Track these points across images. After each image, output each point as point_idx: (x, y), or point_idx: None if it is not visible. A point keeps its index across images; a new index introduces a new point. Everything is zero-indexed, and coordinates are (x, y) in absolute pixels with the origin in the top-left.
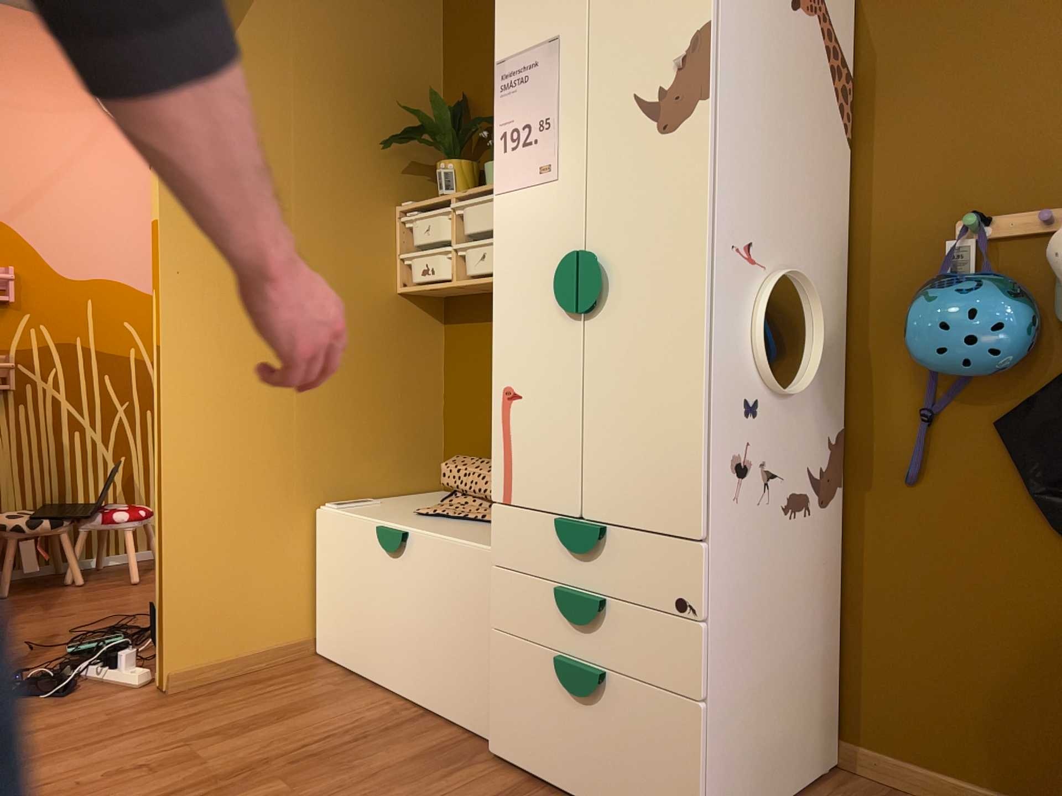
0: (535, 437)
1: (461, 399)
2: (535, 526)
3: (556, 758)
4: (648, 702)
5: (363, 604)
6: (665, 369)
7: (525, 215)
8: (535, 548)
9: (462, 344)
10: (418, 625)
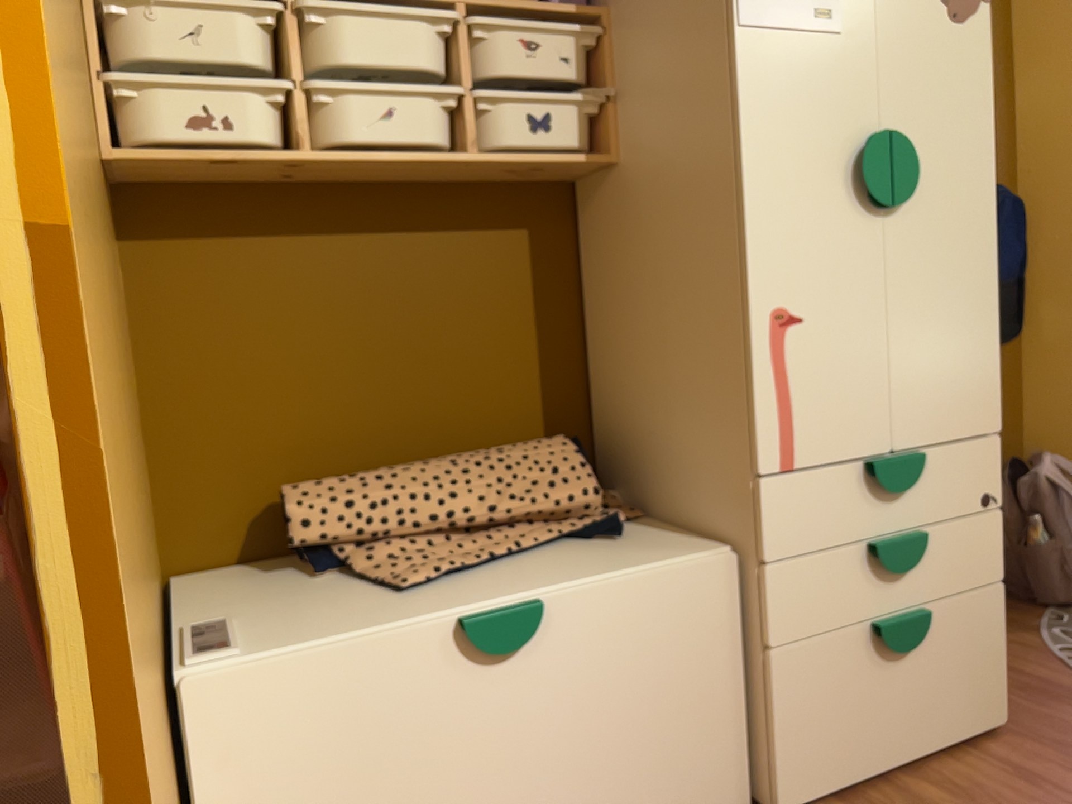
0: (829, 370)
1: (203, 388)
2: (832, 483)
3: (875, 742)
4: (964, 609)
5: (411, 799)
6: (967, 270)
7: (795, 69)
8: (833, 511)
9: (189, 281)
10: (580, 744)
